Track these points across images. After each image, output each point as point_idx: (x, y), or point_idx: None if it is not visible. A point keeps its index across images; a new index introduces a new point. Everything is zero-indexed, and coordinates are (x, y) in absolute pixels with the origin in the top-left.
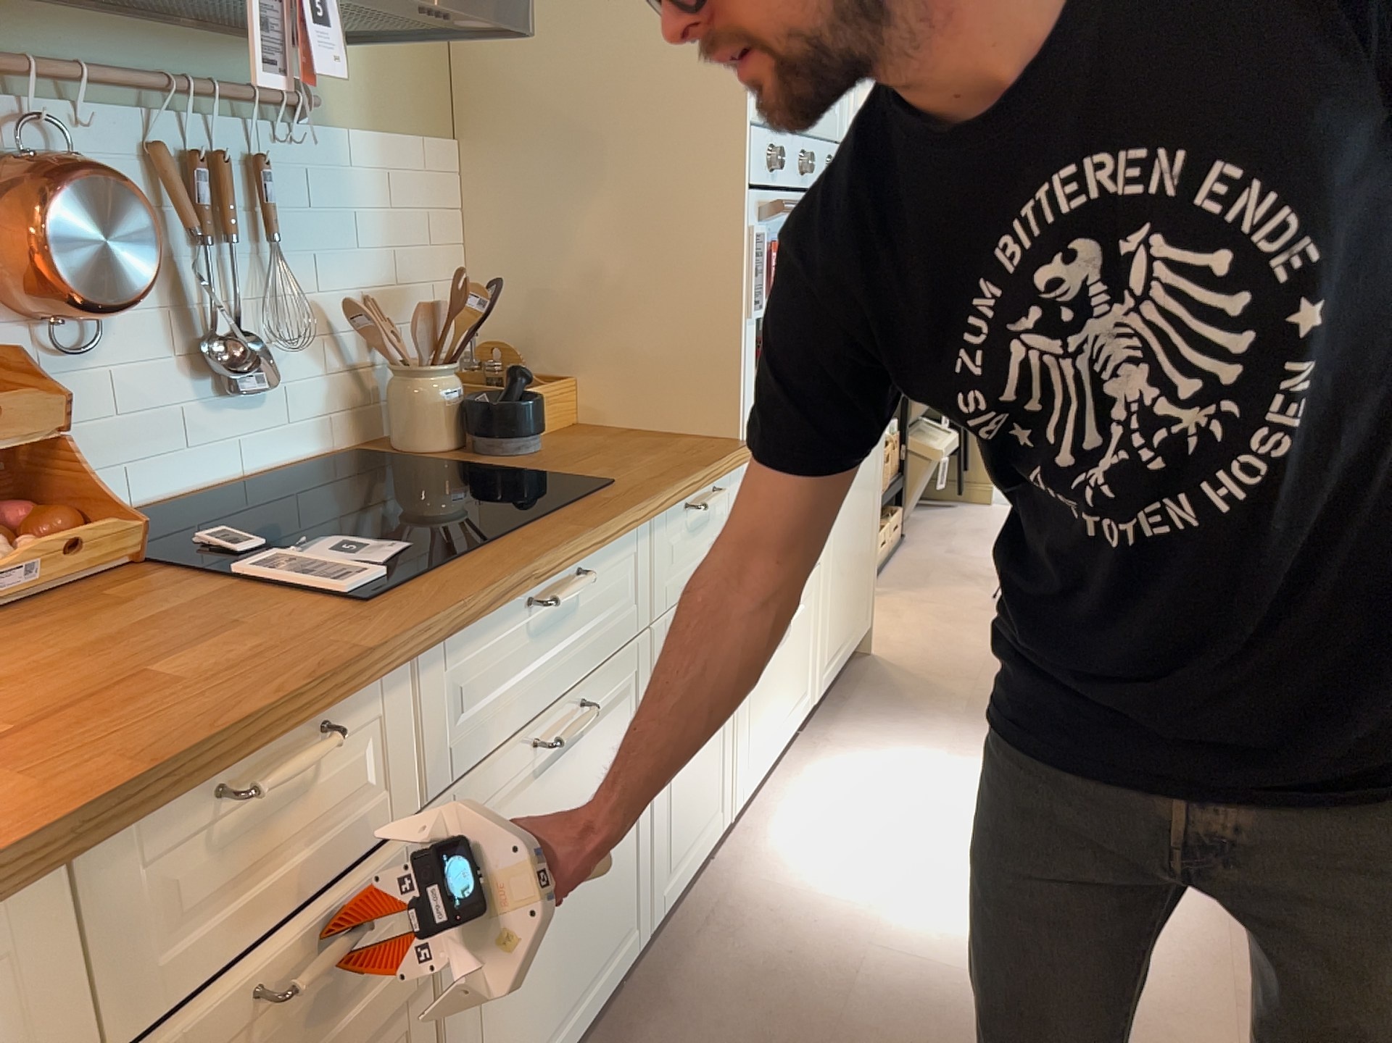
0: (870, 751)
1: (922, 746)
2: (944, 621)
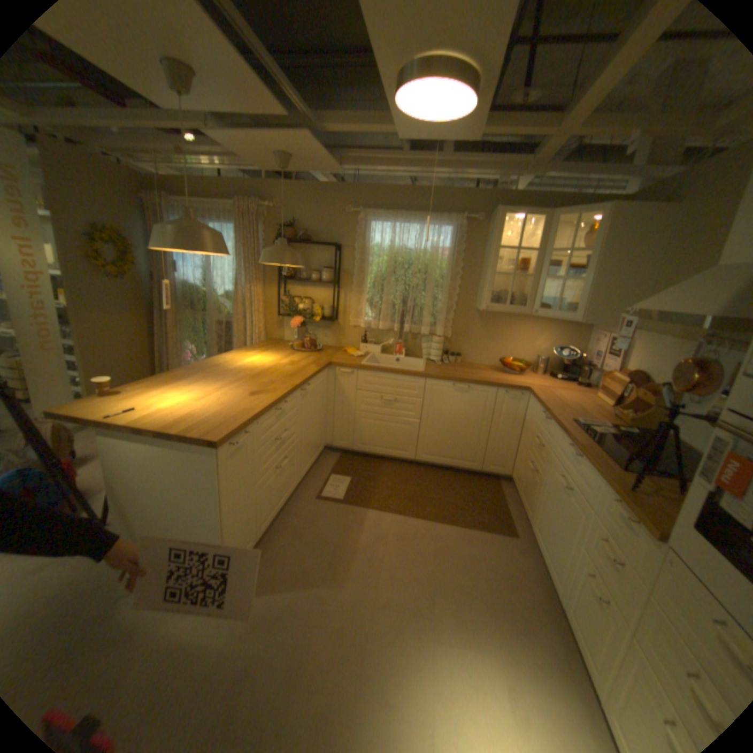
0: None
1: None
2: None
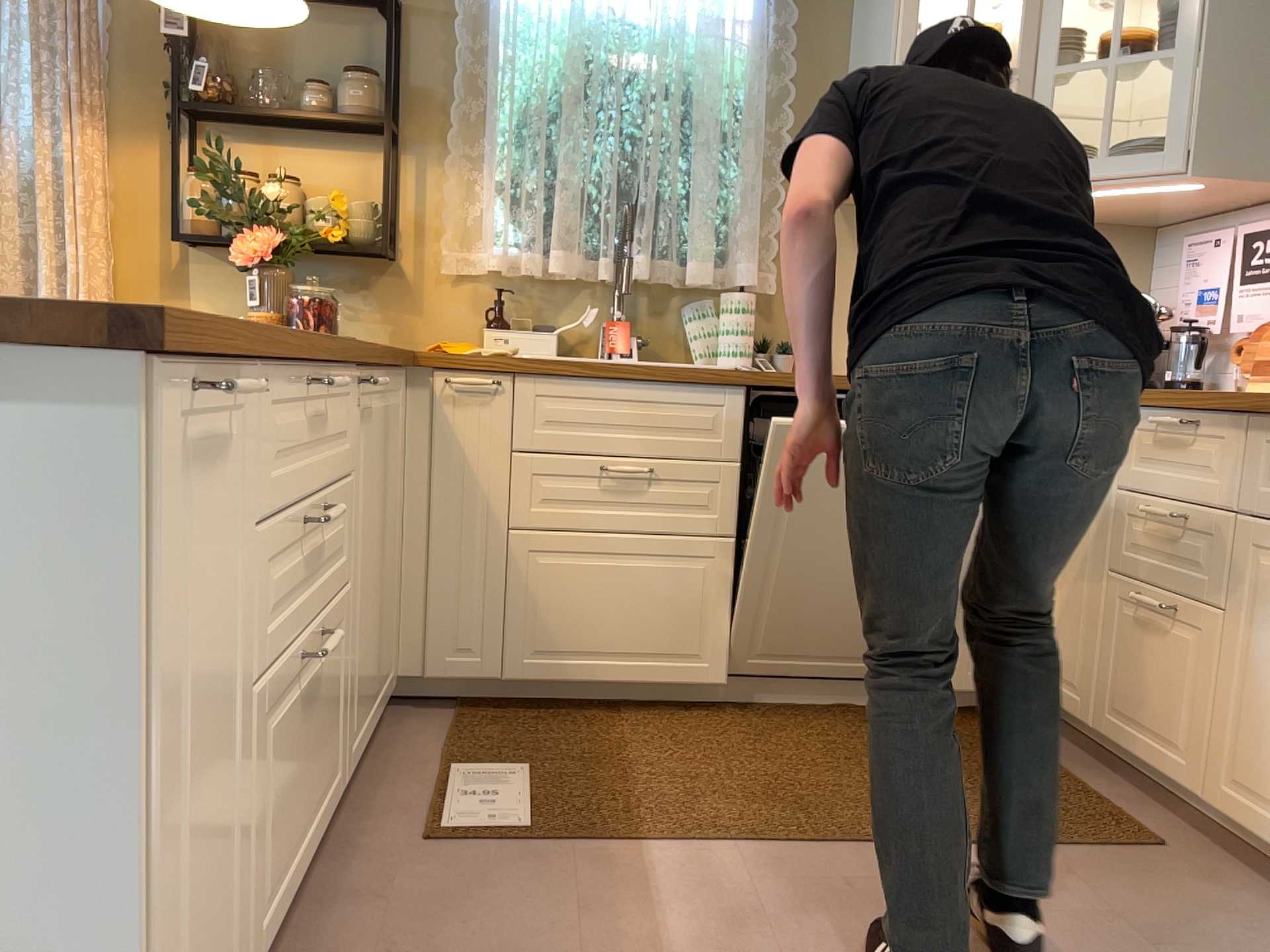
0: None
1: None
2: None
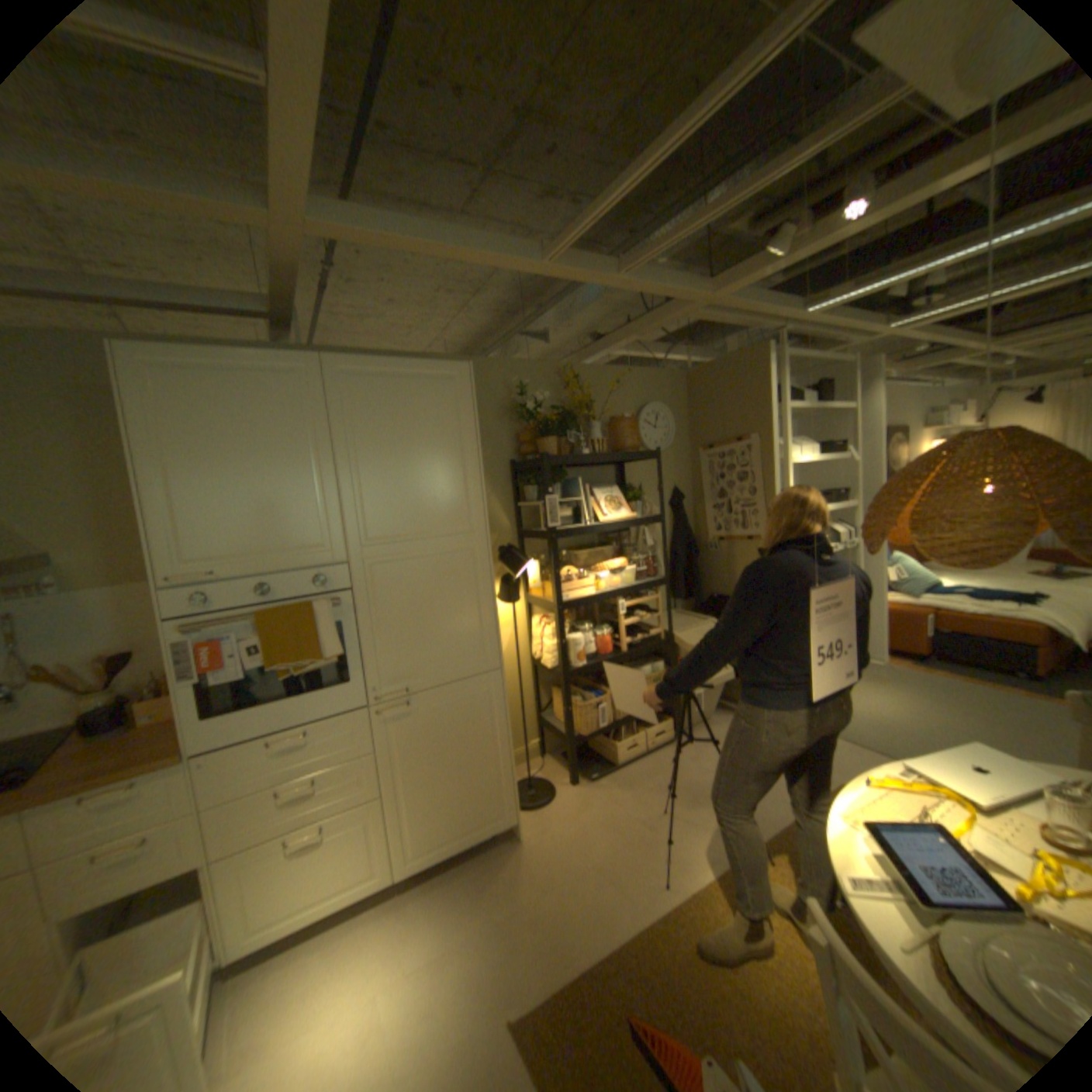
0: (403, 933)
1: (431, 944)
2: (601, 827)
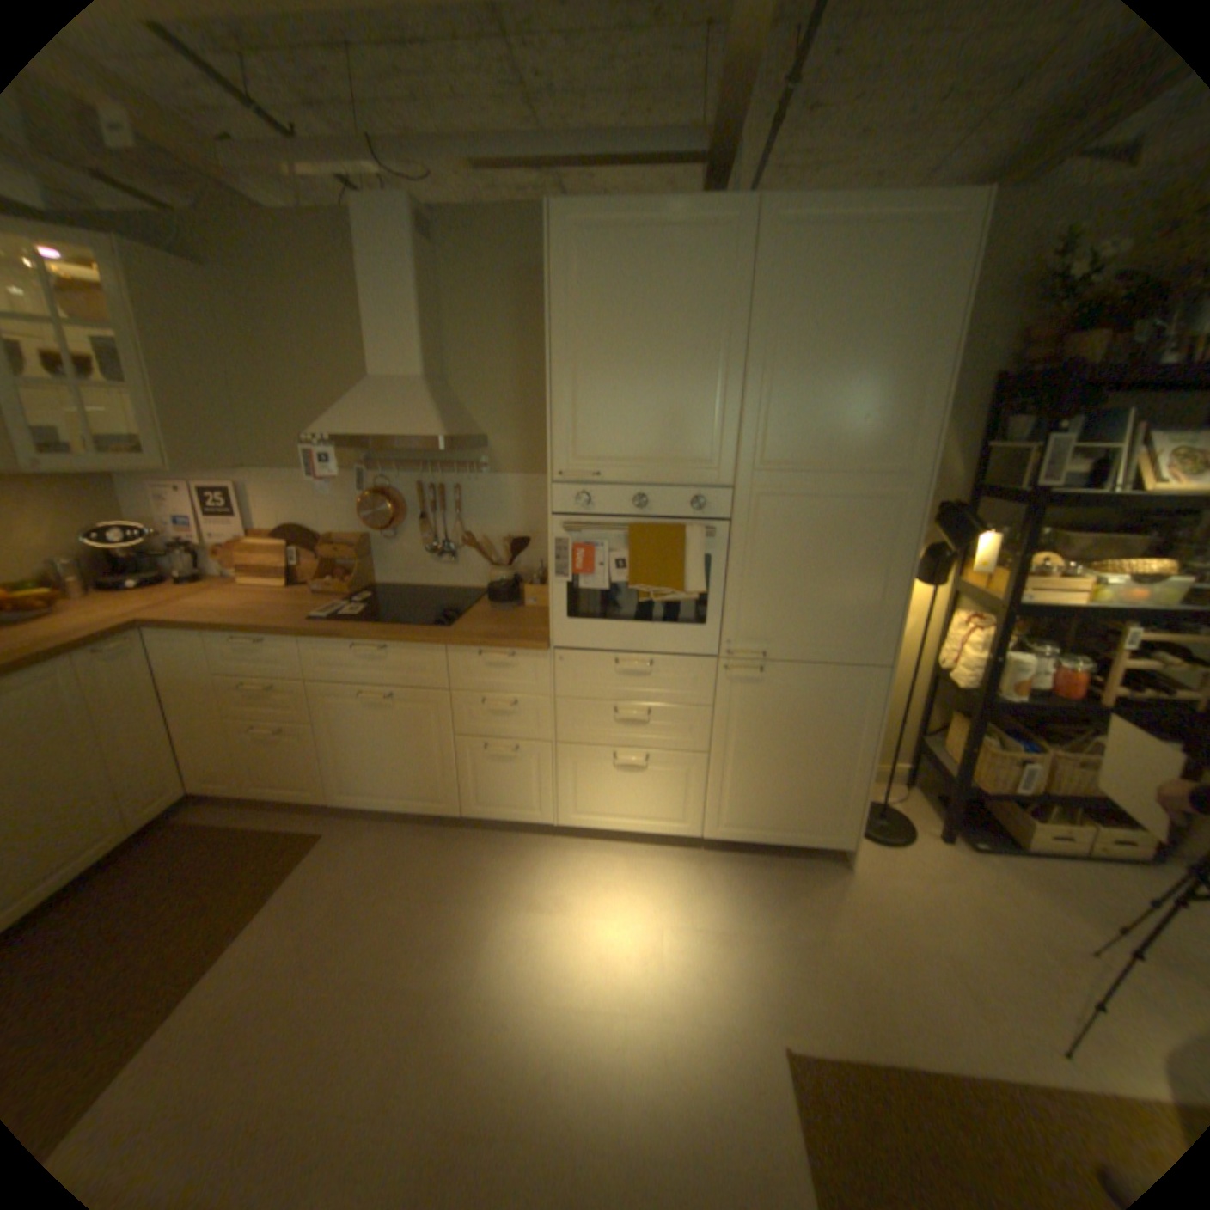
0: (701, 889)
1: (725, 918)
2: (975, 916)
